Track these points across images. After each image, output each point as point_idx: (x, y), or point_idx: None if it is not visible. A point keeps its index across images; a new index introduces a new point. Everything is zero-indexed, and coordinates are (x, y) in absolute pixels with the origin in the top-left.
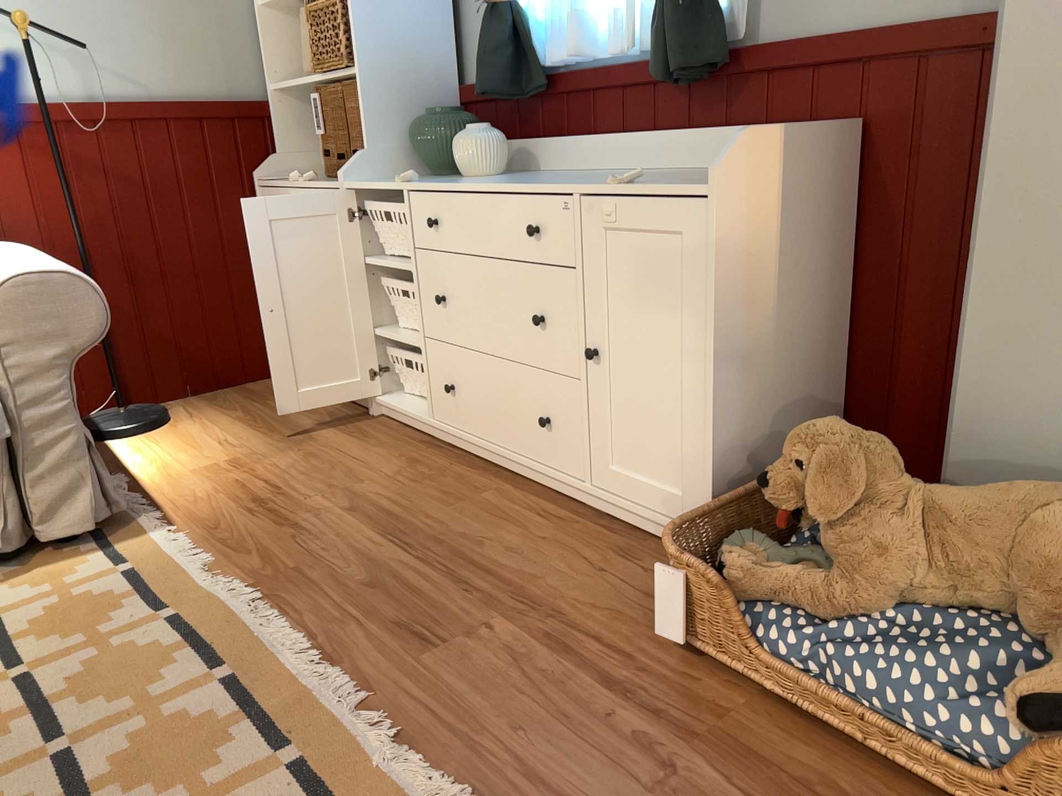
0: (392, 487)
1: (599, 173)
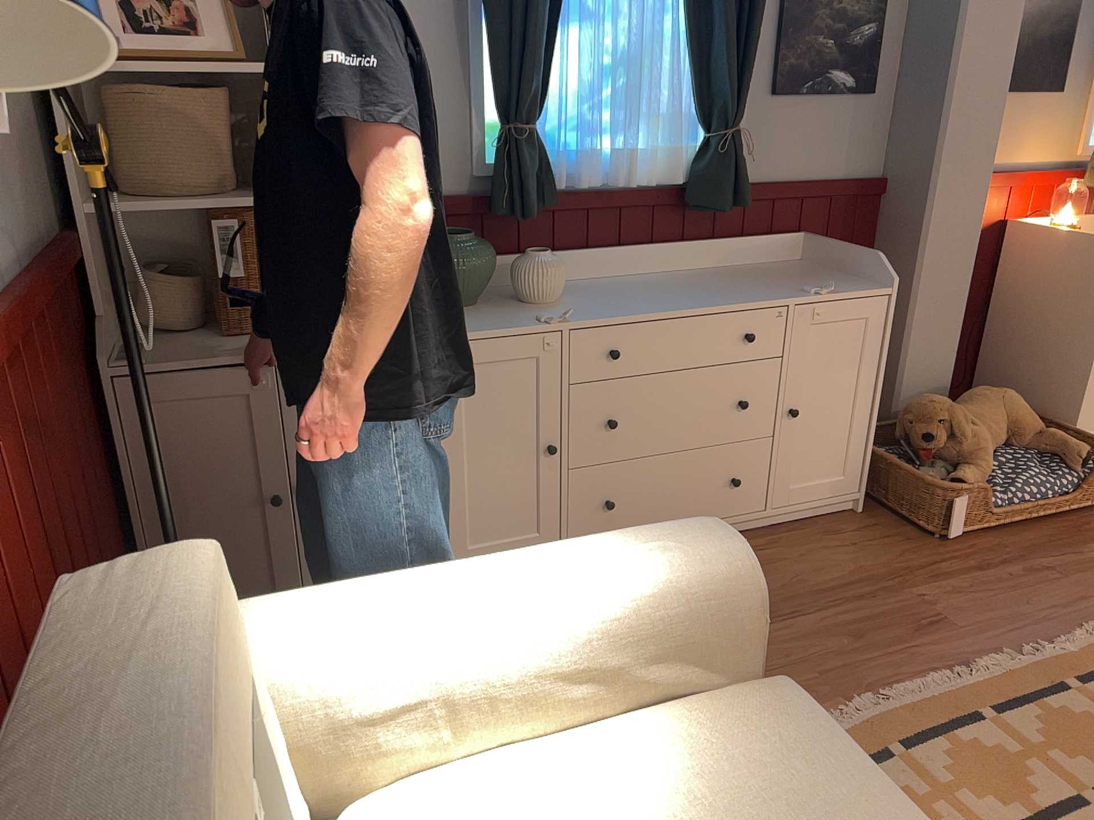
0: None
1: (636, 278)
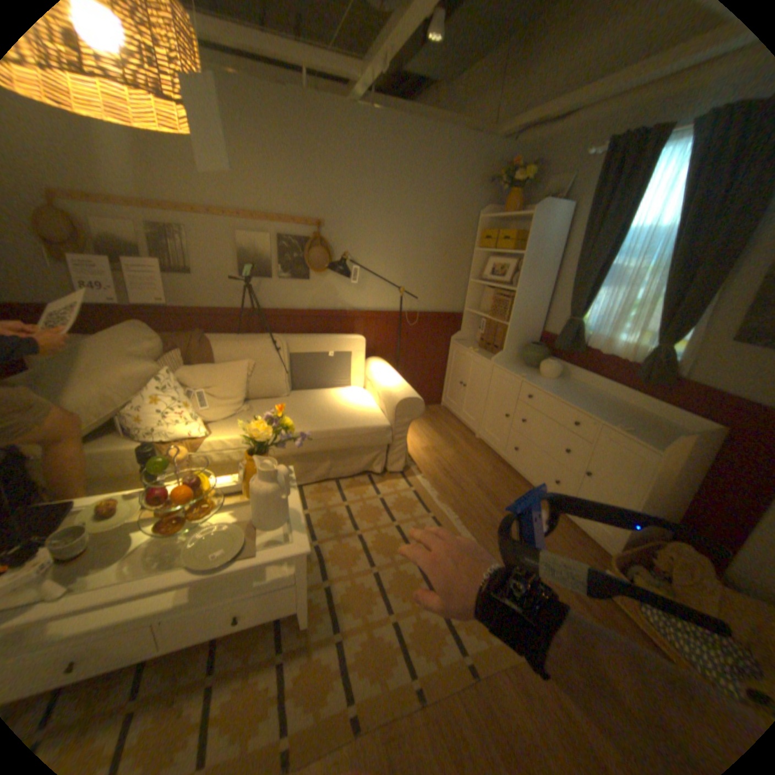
0: (491, 481)
1: (600, 395)
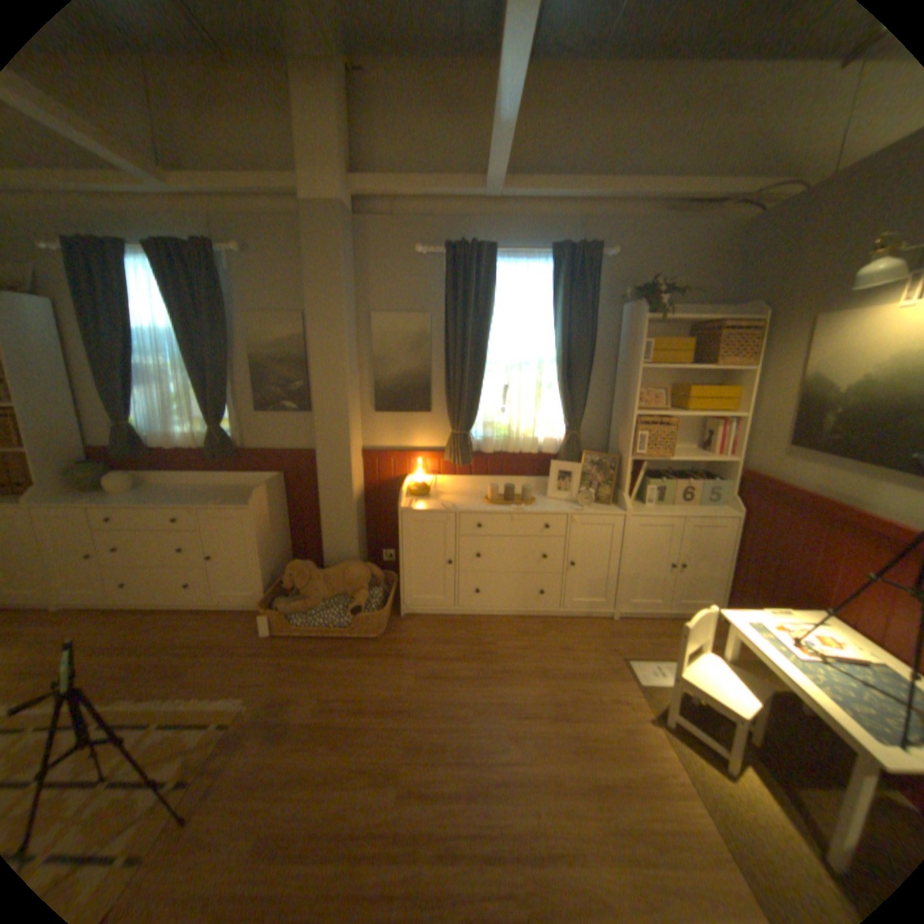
0: (105, 638)
1: (184, 487)
